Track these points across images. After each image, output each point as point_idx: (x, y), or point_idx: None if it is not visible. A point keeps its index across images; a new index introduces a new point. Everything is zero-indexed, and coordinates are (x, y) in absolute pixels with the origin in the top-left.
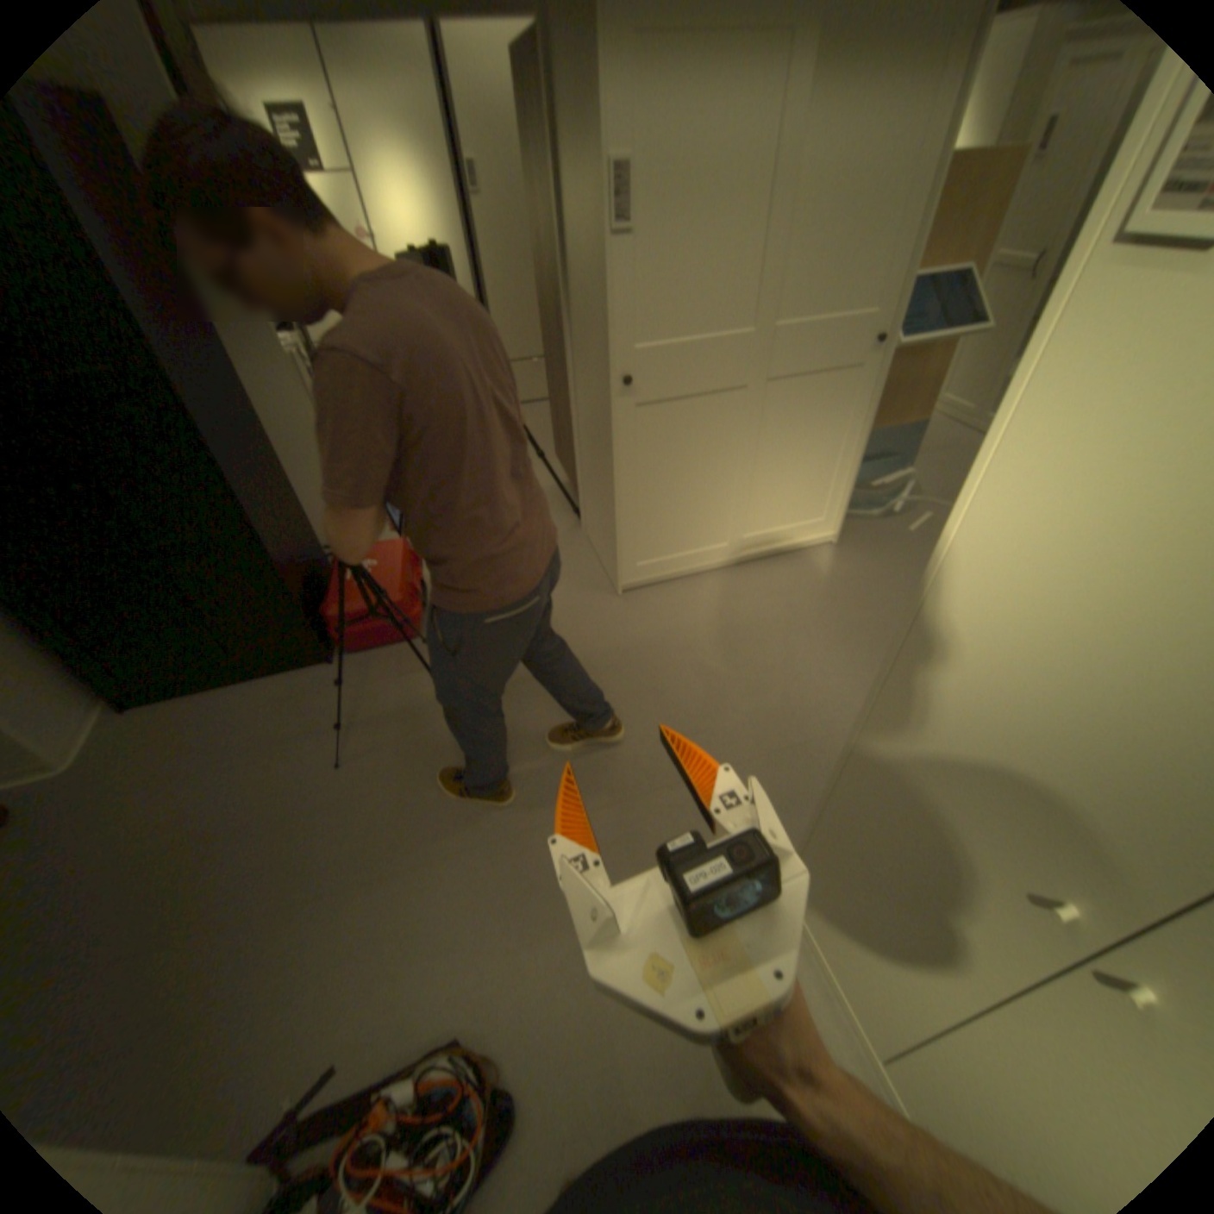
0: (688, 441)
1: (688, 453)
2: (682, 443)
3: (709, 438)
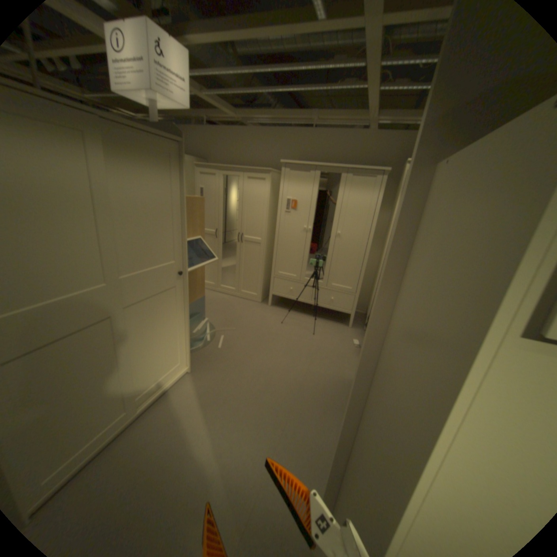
0: (72, 366)
1: (74, 374)
2: (66, 370)
3: (90, 356)
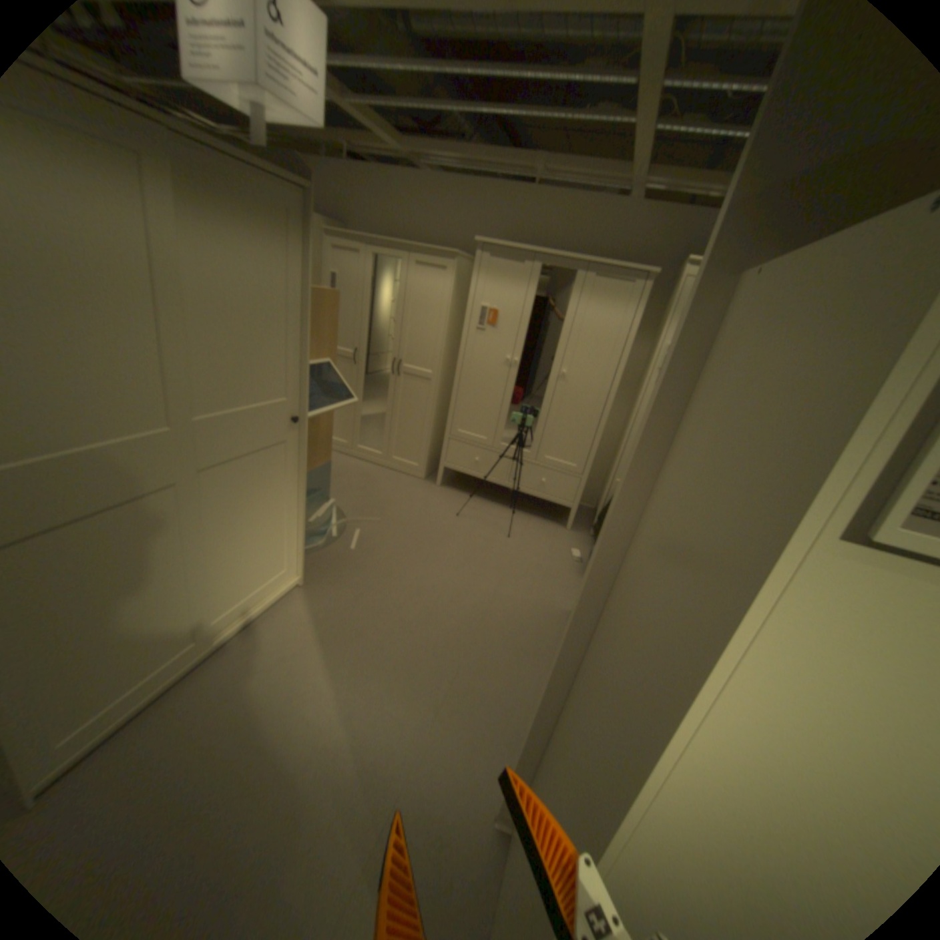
0: (111, 562)
1: (114, 575)
2: (100, 567)
3: (141, 548)
